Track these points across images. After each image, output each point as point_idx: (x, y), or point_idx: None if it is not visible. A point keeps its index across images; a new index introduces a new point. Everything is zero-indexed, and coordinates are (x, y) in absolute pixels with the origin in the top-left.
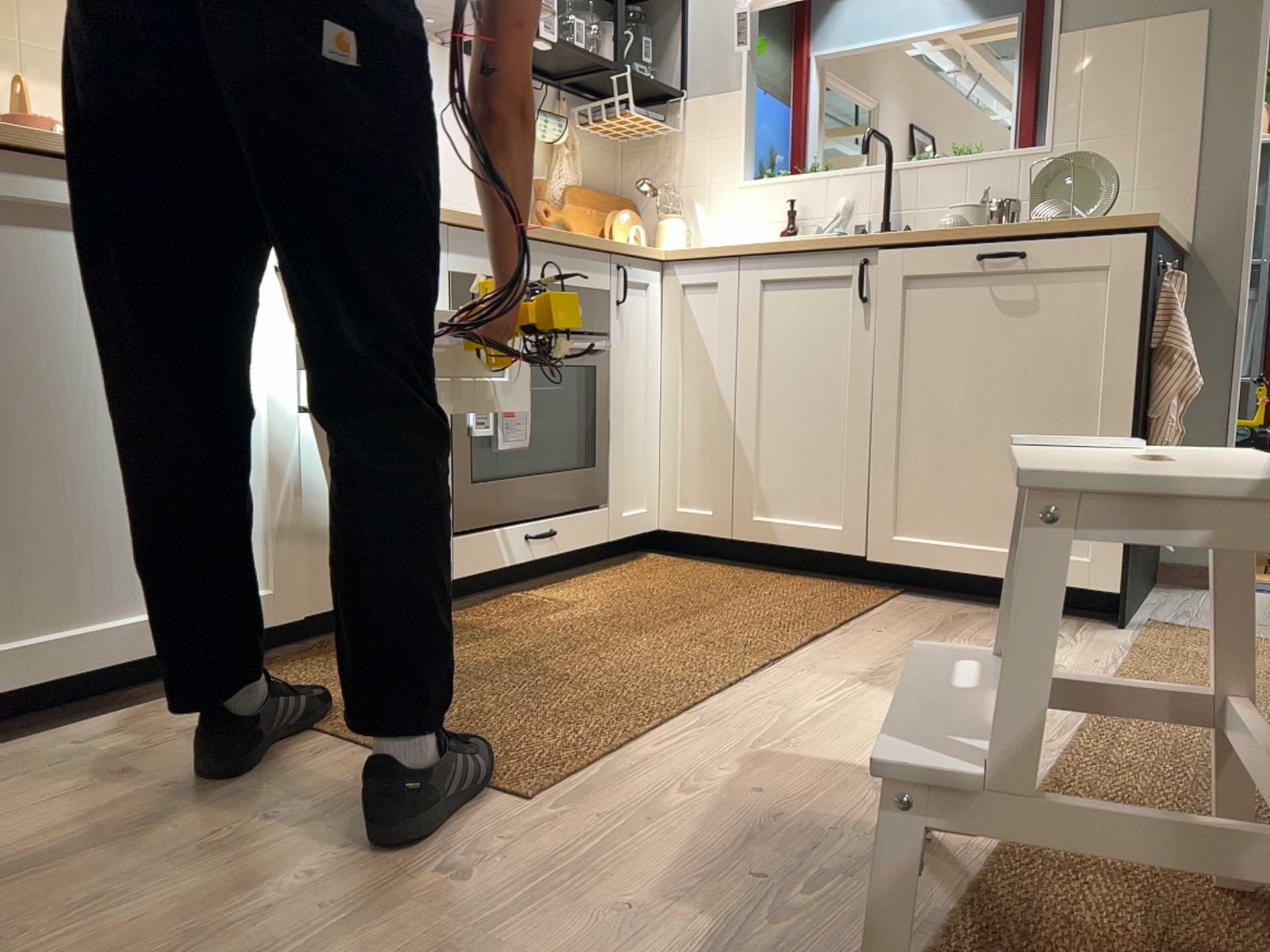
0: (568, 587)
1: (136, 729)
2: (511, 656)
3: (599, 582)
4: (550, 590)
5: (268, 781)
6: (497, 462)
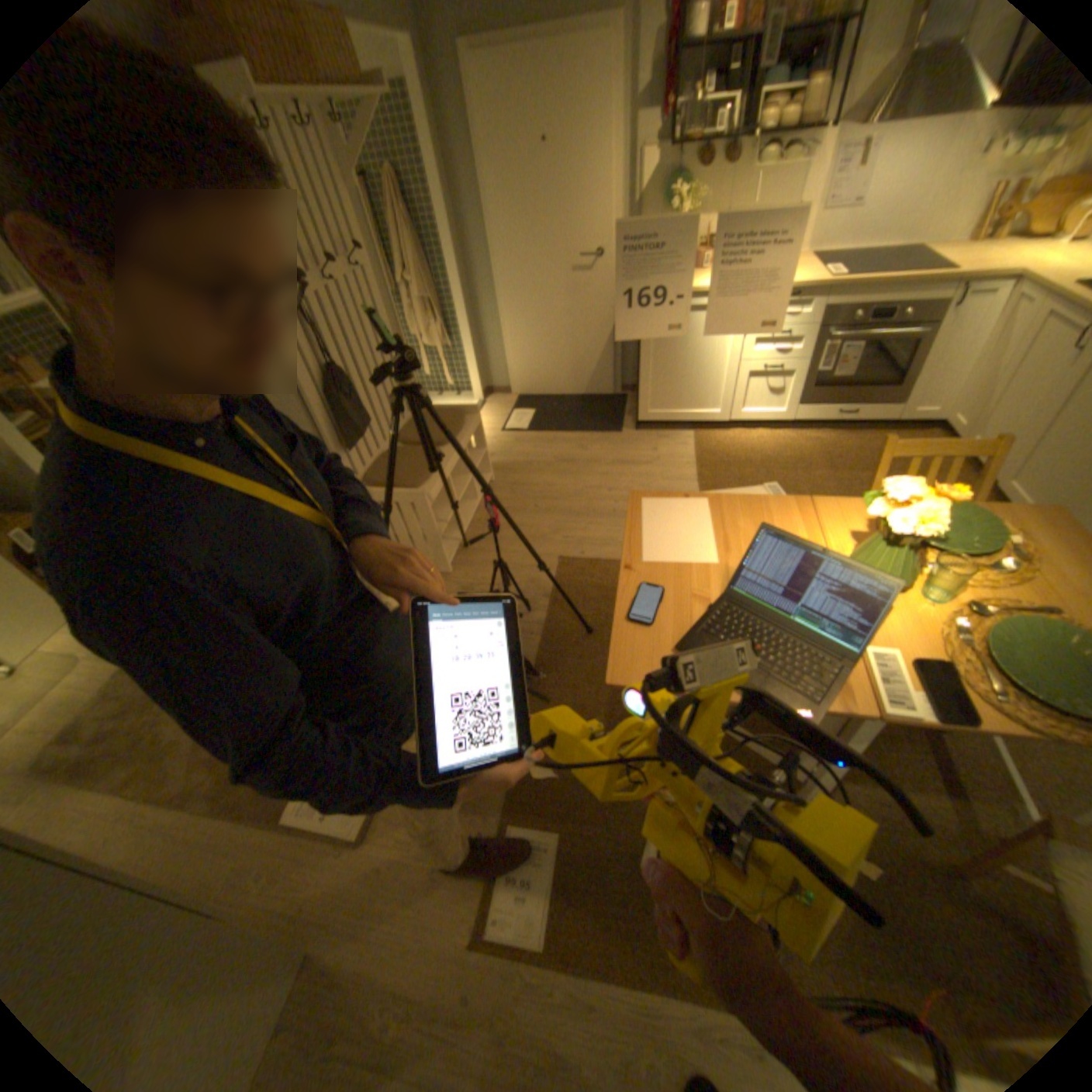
0: (858, 435)
1: (670, 439)
2: (772, 459)
3: (876, 438)
4: (849, 433)
5: (670, 467)
6: (840, 379)
